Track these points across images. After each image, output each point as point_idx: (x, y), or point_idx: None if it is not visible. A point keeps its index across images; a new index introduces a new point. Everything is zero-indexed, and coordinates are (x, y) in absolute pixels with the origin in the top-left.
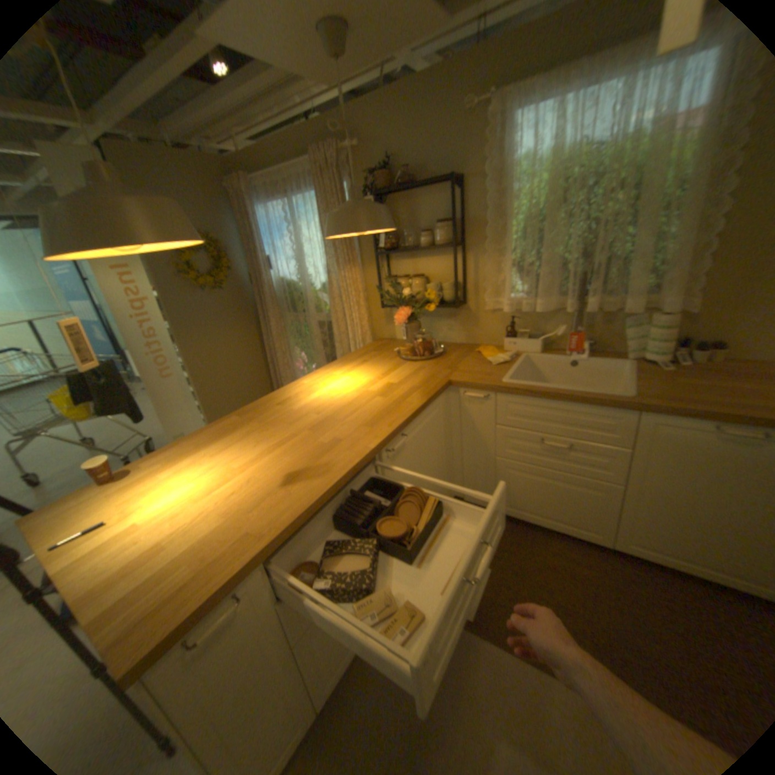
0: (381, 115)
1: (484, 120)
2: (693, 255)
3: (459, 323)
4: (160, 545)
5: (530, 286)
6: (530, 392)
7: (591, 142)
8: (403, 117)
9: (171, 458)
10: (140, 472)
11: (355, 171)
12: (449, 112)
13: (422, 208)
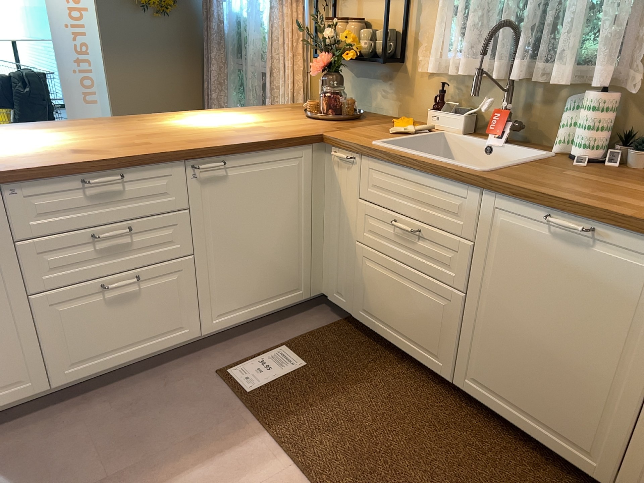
0: None
1: None
2: None
3: (394, 90)
4: None
5: (460, 42)
6: (387, 155)
7: None
8: None
9: (12, 129)
10: None
11: None
12: None
13: None
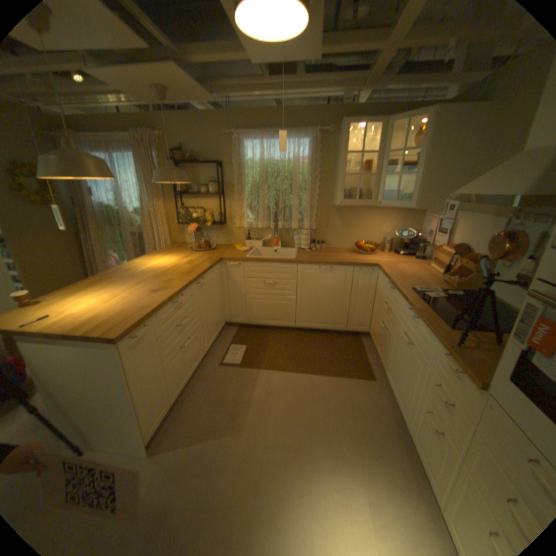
0: (177, 123)
1: (231, 140)
2: (311, 208)
3: (223, 234)
4: (97, 315)
5: (255, 216)
6: (258, 260)
7: (274, 160)
8: (190, 128)
9: (67, 293)
10: (49, 300)
11: (161, 147)
12: (214, 132)
13: (201, 173)
